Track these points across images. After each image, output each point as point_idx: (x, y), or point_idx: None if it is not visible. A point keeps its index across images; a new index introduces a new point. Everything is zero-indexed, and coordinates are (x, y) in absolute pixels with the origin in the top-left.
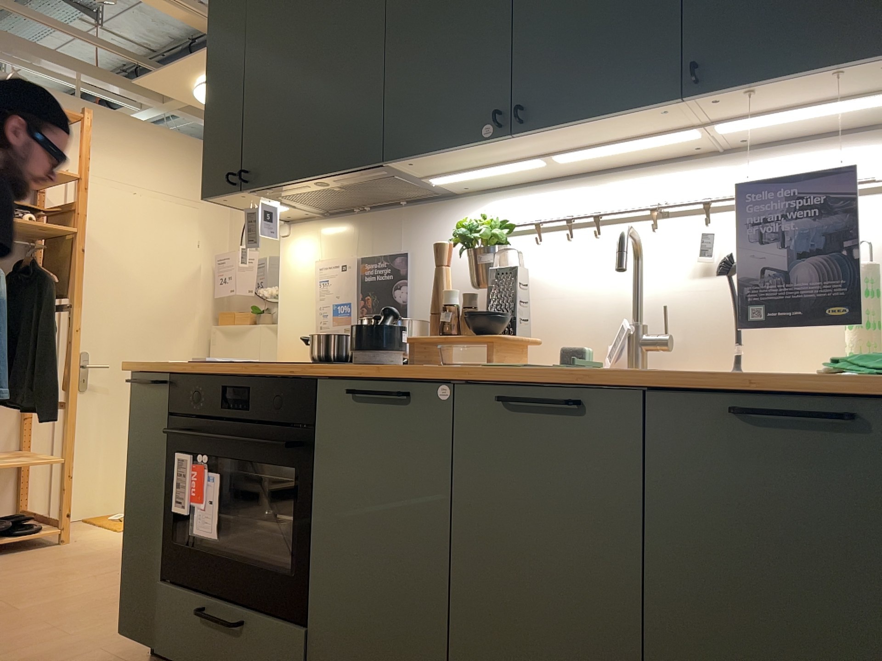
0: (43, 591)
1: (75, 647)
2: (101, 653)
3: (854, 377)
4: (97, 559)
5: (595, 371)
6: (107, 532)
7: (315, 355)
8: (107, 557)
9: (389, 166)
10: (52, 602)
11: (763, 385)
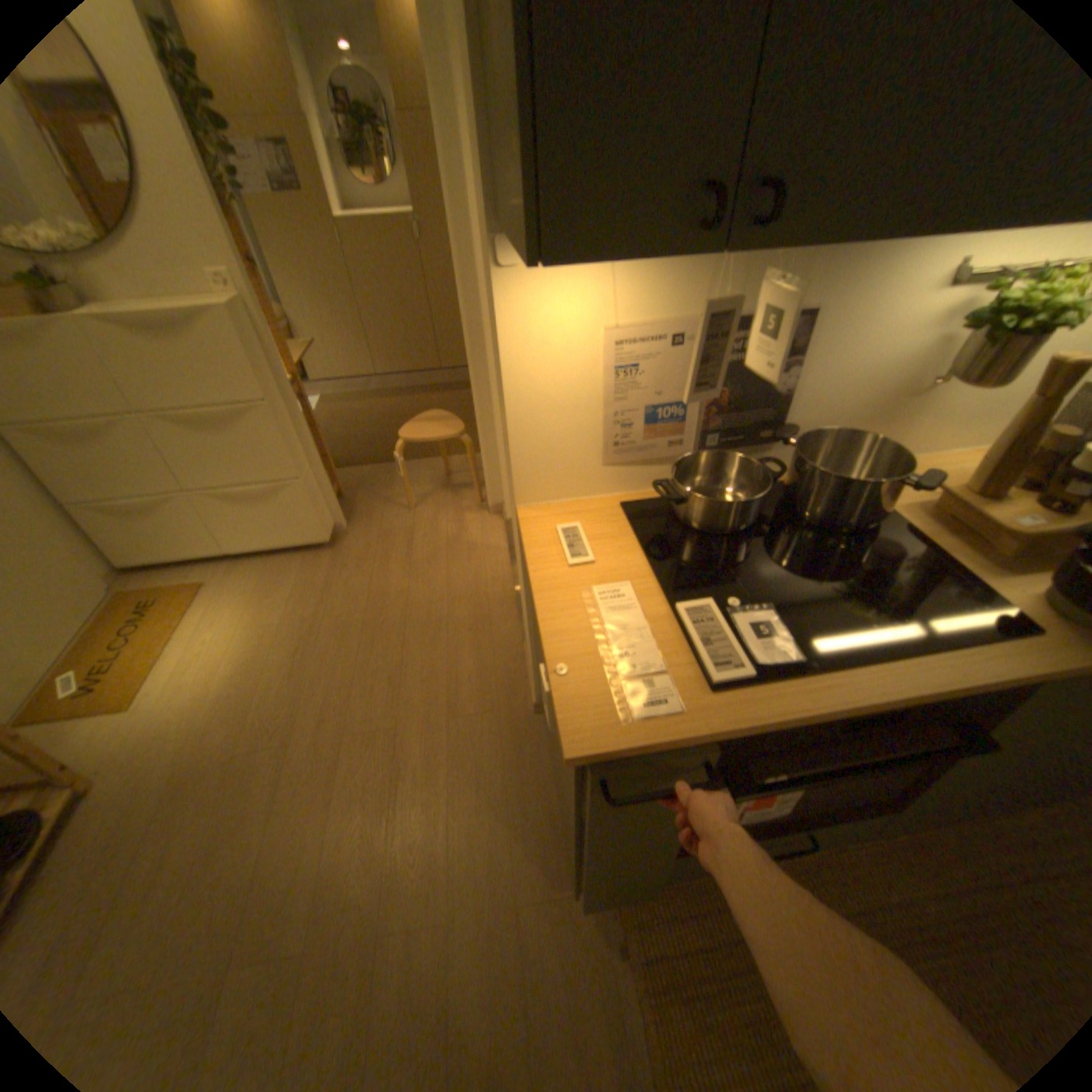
0: (262, 894)
1: (486, 929)
2: (525, 908)
3: None
4: (208, 781)
5: None
6: (114, 722)
7: (726, 524)
8: (217, 766)
9: None
10: (313, 897)
11: None
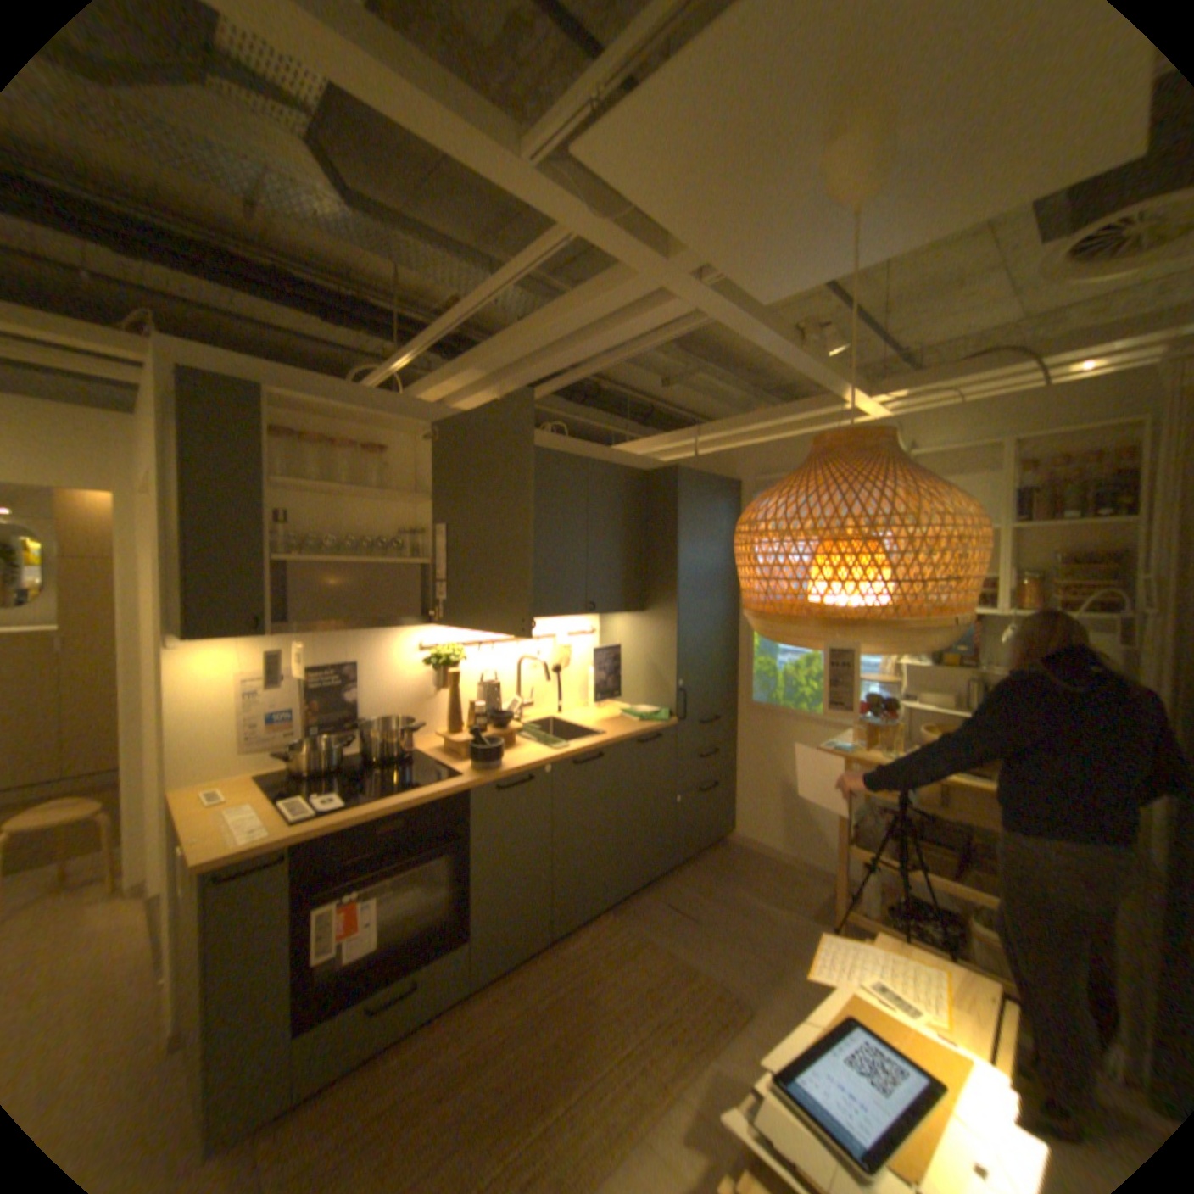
0: None
1: None
2: None
3: (648, 722)
4: None
5: (594, 739)
6: None
7: (317, 770)
8: None
9: (428, 624)
10: None
11: (644, 733)
